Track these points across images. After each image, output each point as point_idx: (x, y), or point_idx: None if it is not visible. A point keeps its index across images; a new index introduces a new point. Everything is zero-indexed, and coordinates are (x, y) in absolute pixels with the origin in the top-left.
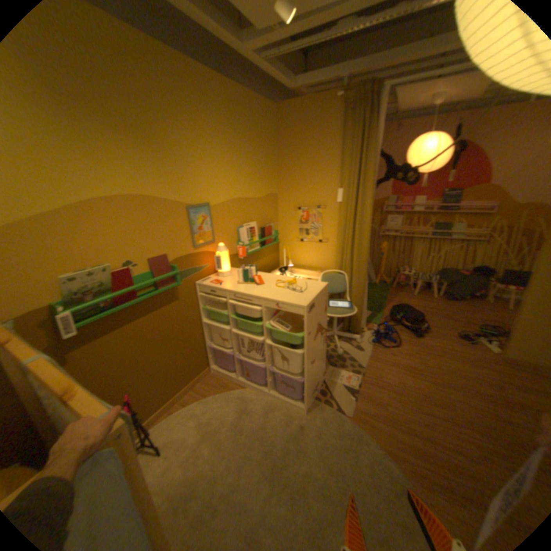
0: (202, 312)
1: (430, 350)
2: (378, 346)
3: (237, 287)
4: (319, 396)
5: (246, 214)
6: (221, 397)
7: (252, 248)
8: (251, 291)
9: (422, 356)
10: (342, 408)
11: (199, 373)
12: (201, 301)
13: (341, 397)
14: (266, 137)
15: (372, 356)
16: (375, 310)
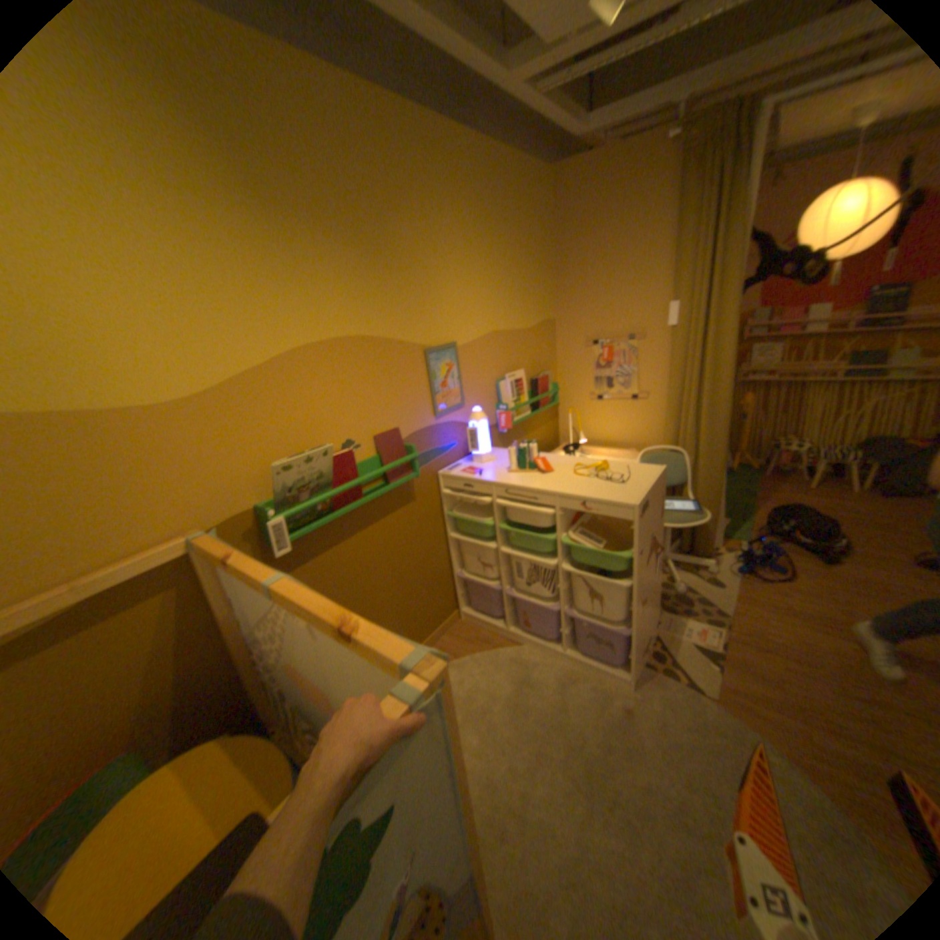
0: (449, 521)
1: (857, 587)
2: (751, 580)
3: (510, 478)
4: (652, 662)
5: (508, 357)
6: (484, 658)
7: (519, 414)
8: (536, 484)
9: (842, 597)
10: (697, 684)
11: (444, 620)
12: (446, 503)
13: (693, 665)
14: (537, 225)
15: (742, 598)
16: (738, 517)
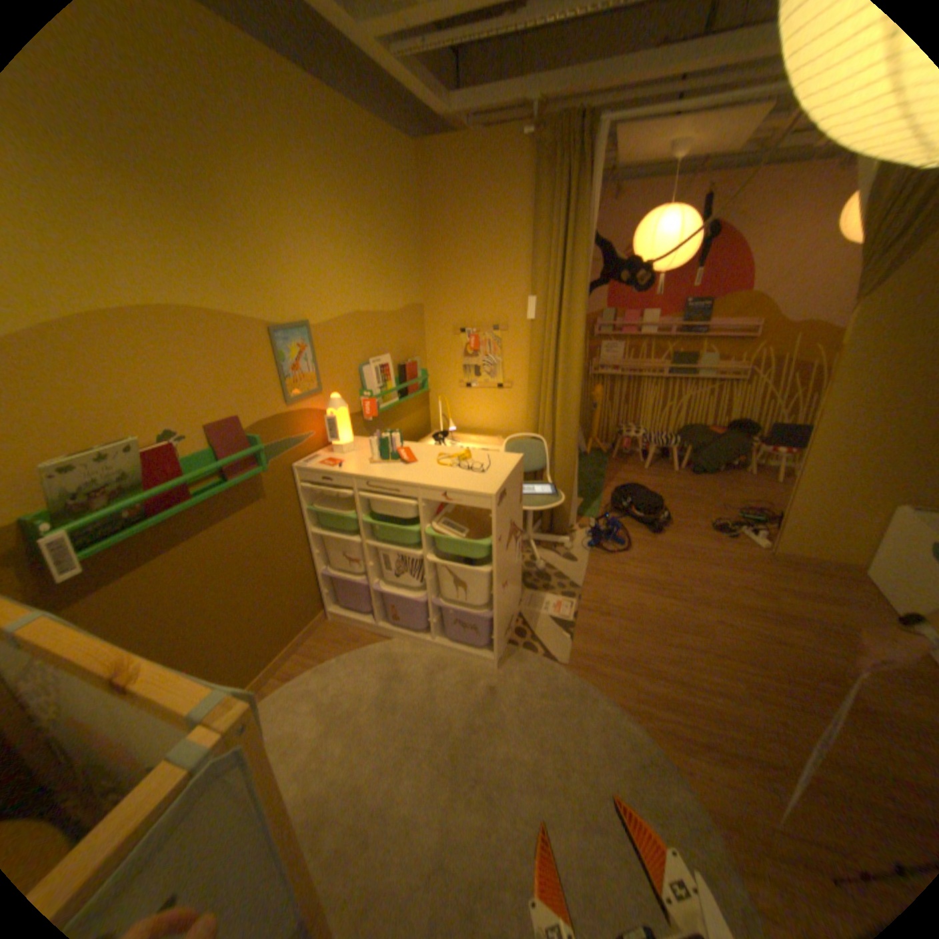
0: (309, 516)
1: (674, 551)
2: (598, 552)
3: (372, 469)
4: (514, 637)
5: (373, 341)
6: (352, 657)
7: (387, 400)
8: (399, 475)
9: (663, 561)
10: (551, 652)
11: (309, 622)
12: (305, 498)
13: (548, 635)
14: (401, 203)
15: (590, 568)
16: (589, 496)
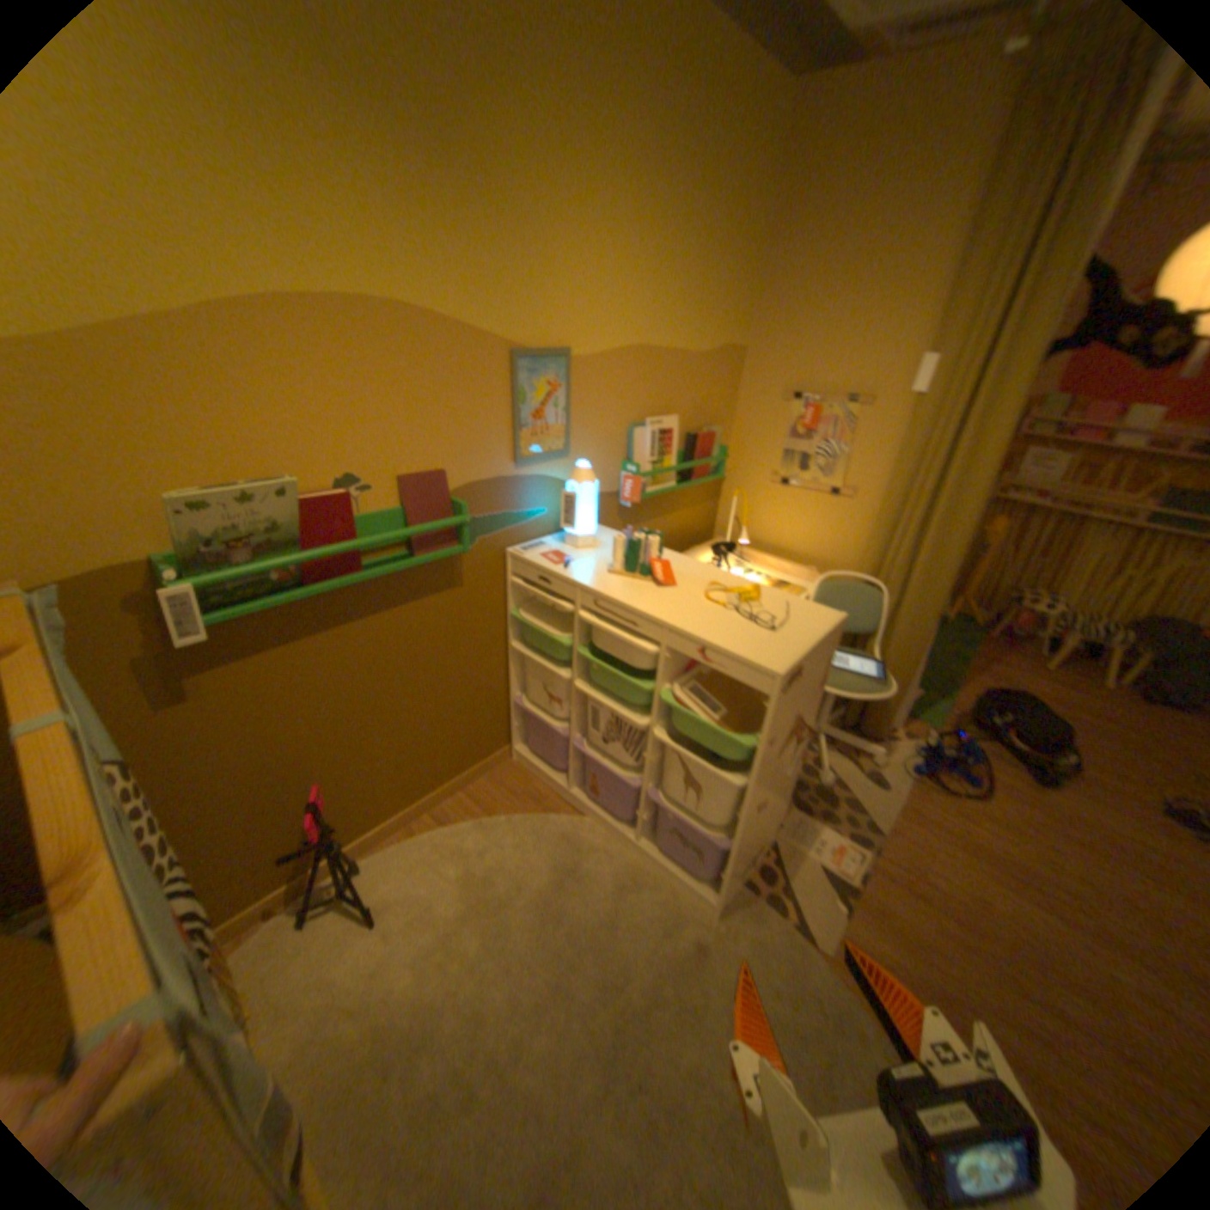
0: (514, 622)
1: (1074, 828)
2: (929, 786)
3: (607, 581)
4: (757, 878)
5: (658, 391)
6: (527, 822)
7: (657, 482)
8: (641, 600)
9: (1048, 839)
10: (810, 925)
11: (487, 755)
12: (514, 597)
13: (812, 895)
14: (751, 181)
15: (909, 809)
16: (936, 689)
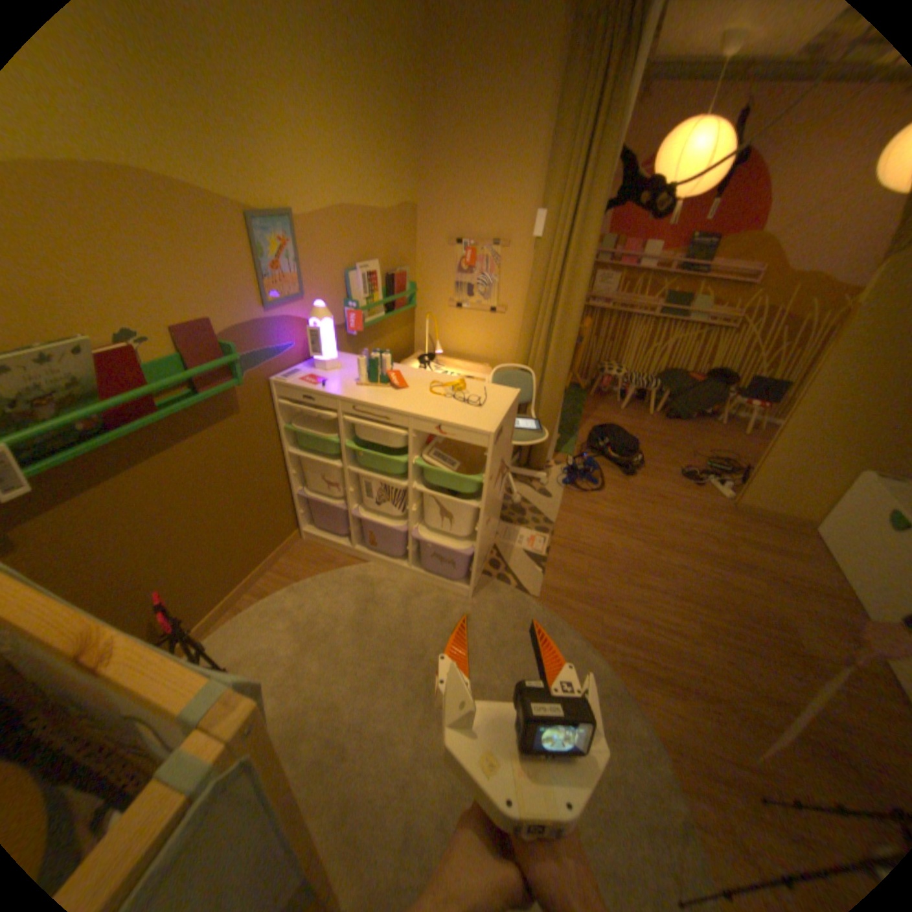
0: (286, 436)
1: (644, 495)
2: (571, 490)
3: (360, 392)
4: (488, 568)
5: (362, 243)
6: (328, 578)
7: (373, 314)
8: (389, 402)
9: (633, 504)
10: (524, 585)
11: (283, 541)
12: (283, 416)
13: (521, 568)
14: (404, 70)
15: (564, 506)
16: (566, 433)
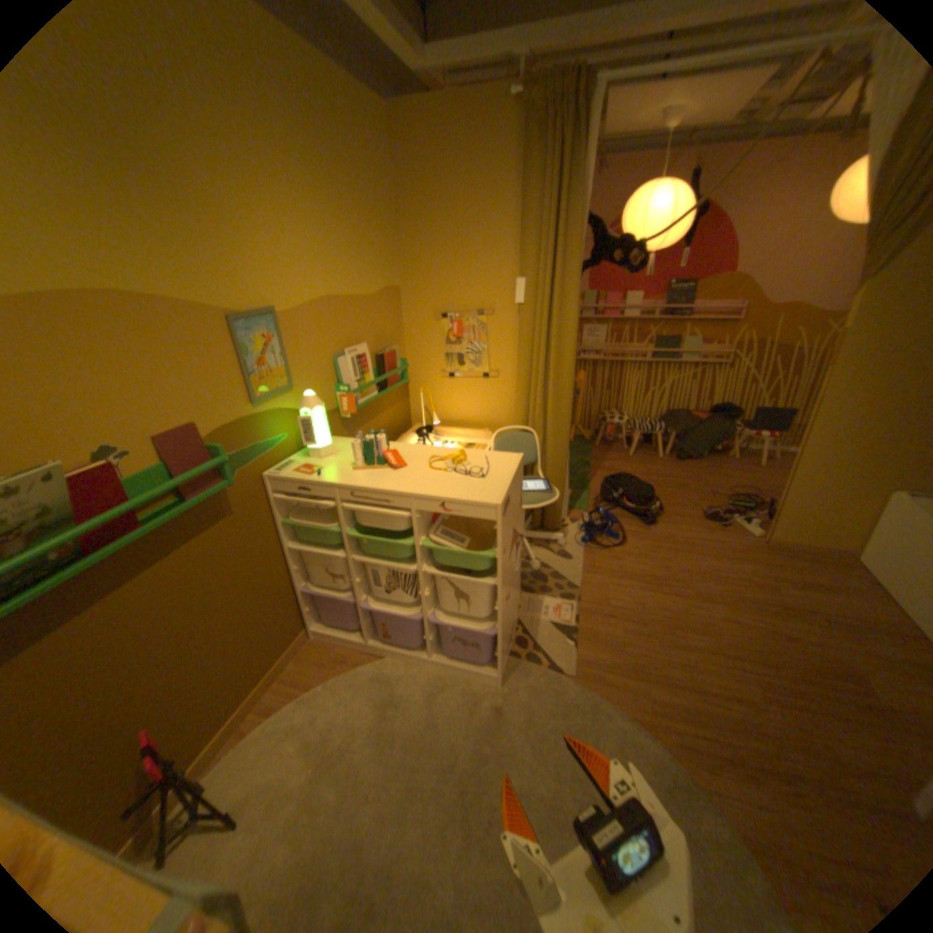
0: (285, 530)
1: (669, 543)
2: (593, 548)
3: (357, 477)
4: (516, 648)
5: (349, 328)
6: (341, 683)
7: (366, 395)
8: (388, 484)
9: (660, 555)
10: (557, 663)
11: (289, 645)
12: (280, 510)
13: (552, 644)
14: (374, 172)
15: (587, 566)
16: (578, 487)
